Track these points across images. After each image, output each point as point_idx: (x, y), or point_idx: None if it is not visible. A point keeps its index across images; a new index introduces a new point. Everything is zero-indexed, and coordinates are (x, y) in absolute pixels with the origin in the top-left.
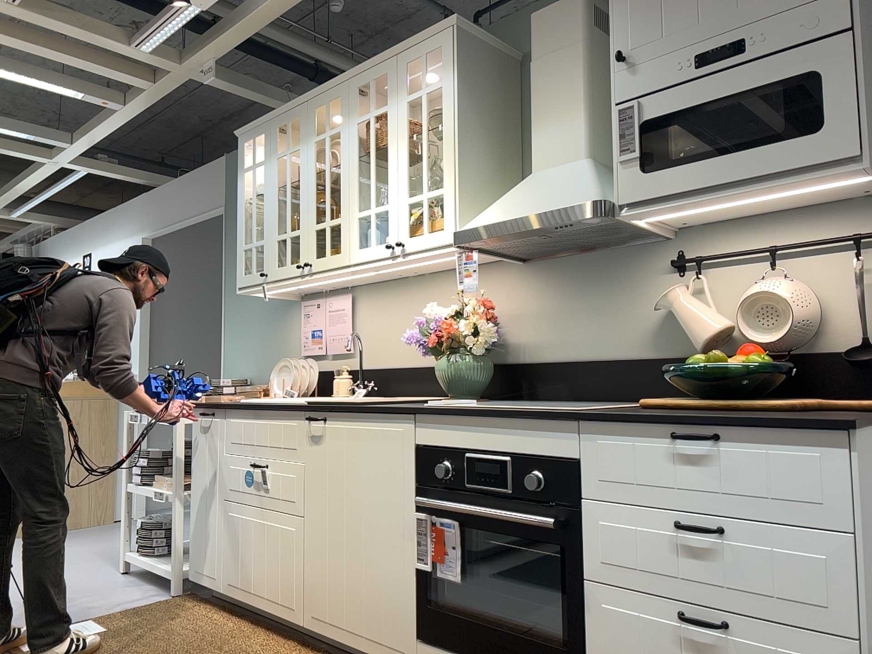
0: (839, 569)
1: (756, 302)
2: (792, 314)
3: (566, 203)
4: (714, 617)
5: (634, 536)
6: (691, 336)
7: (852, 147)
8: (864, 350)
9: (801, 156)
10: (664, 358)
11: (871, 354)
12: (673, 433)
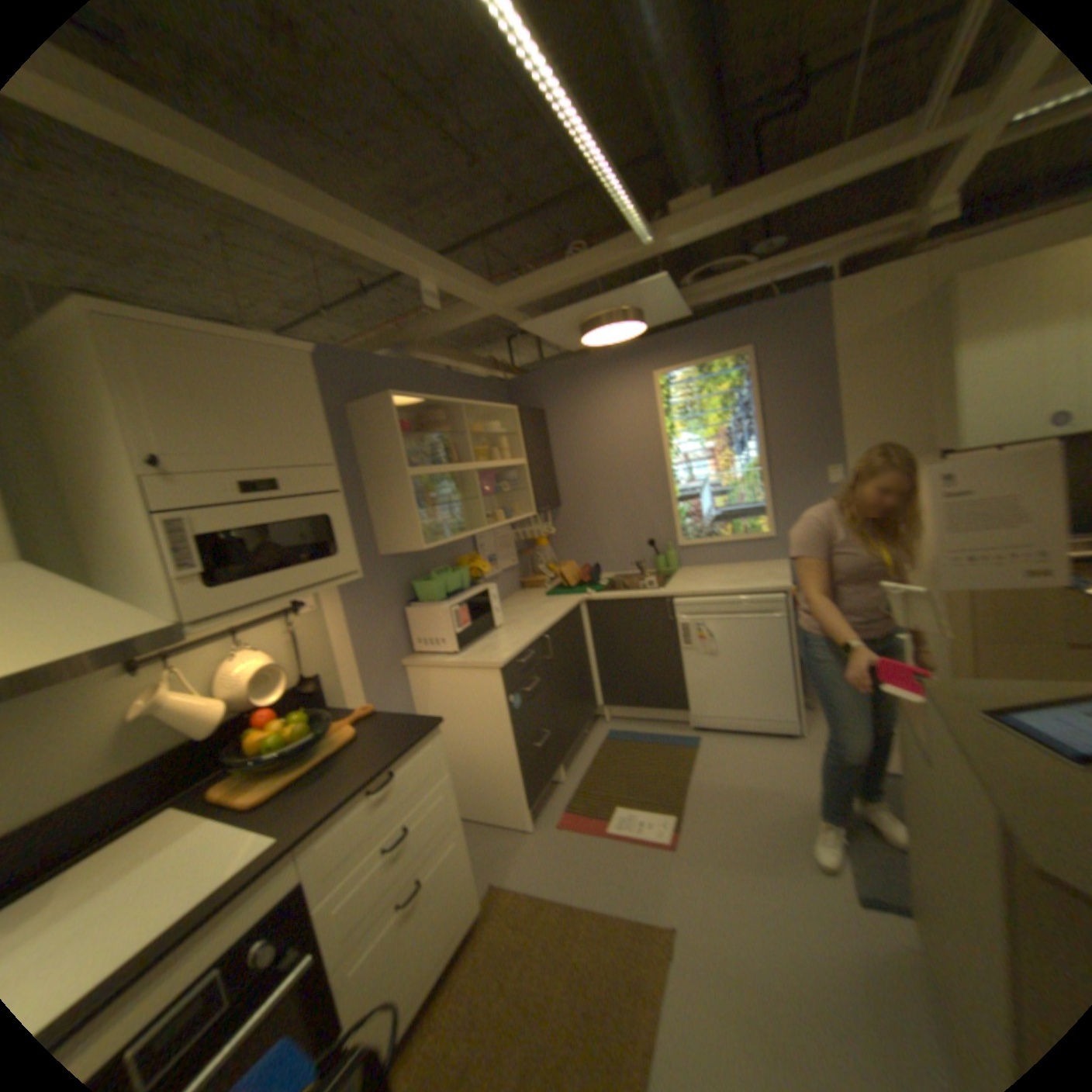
0: (447, 798)
1: (253, 677)
2: (280, 677)
3: (117, 634)
4: (409, 888)
5: (358, 895)
6: (188, 729)
7: (357, 566)
8: (305, 684)
9: (334, 572)
10: (140, 768)
11: (315, 685)
12: (367, 794)
